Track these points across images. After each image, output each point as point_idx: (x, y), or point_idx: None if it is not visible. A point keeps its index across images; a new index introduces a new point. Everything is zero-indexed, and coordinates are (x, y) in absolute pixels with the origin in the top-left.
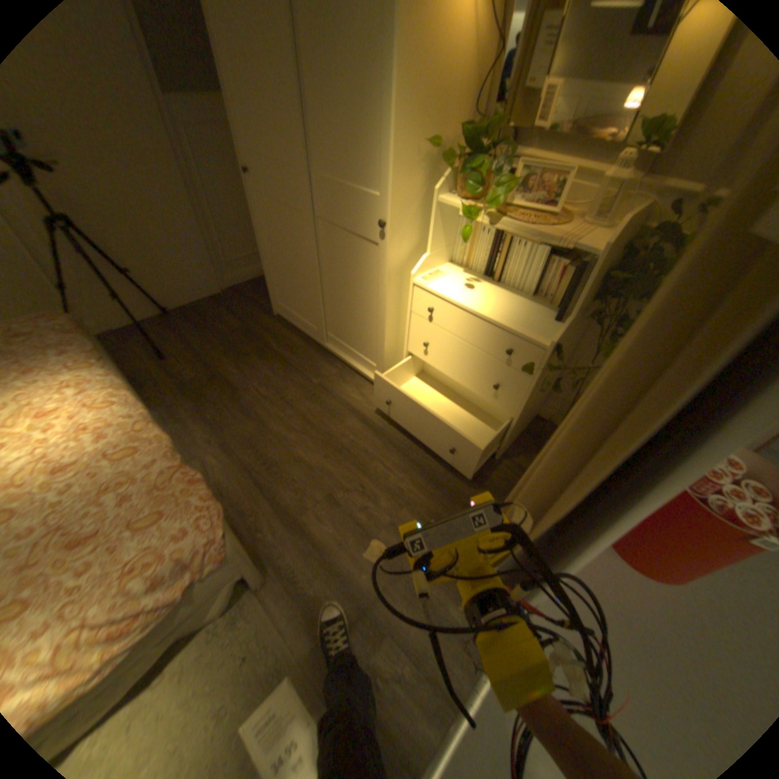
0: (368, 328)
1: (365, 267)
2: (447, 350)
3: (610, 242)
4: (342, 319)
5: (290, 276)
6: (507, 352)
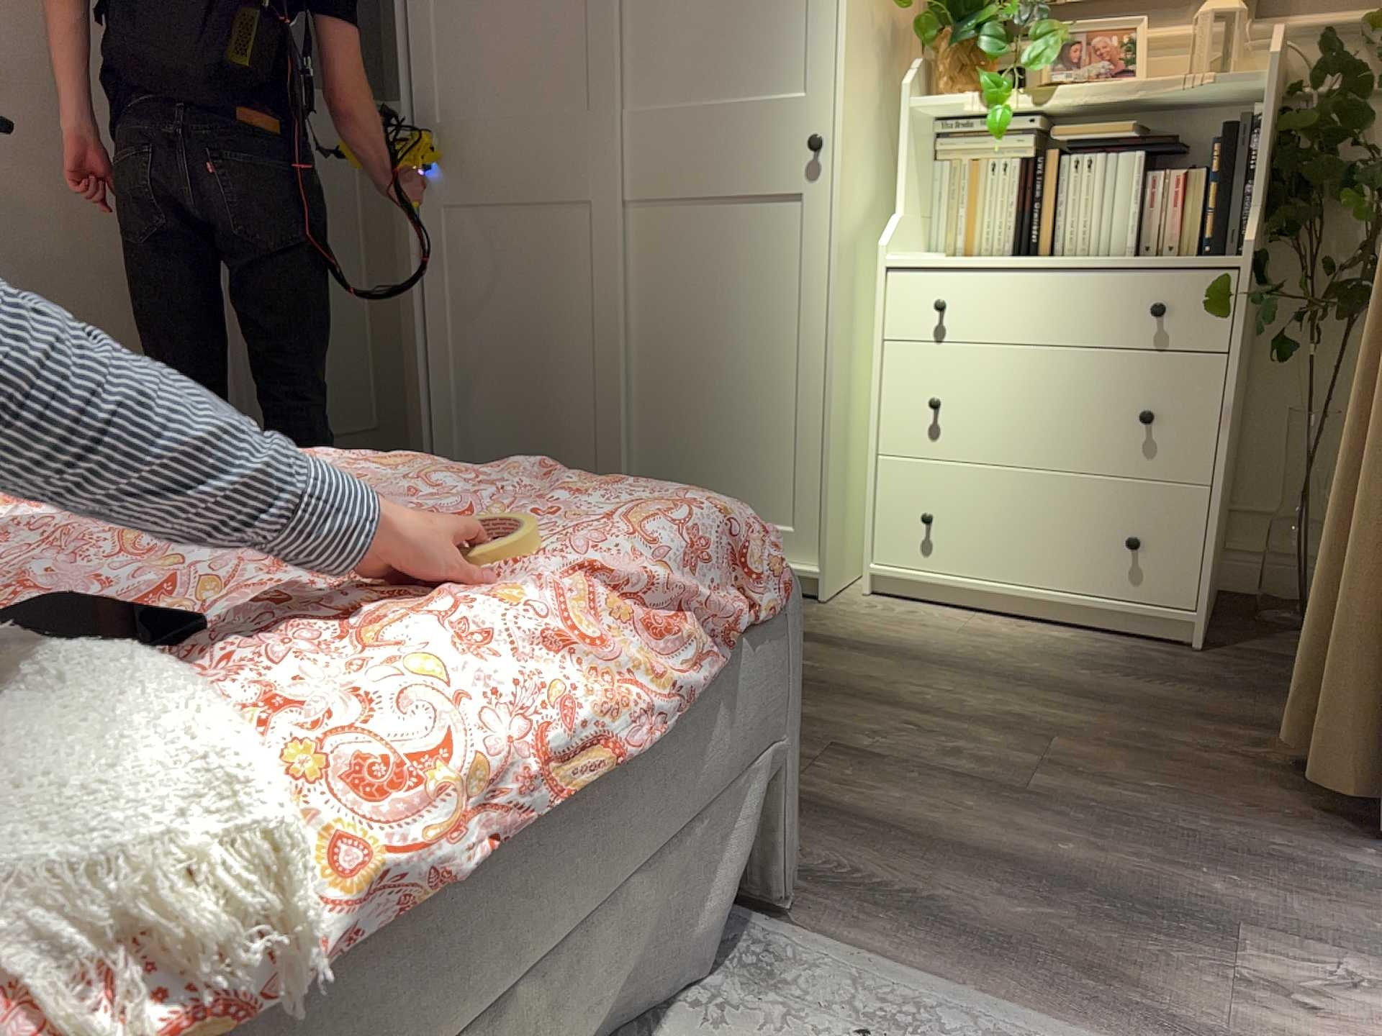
0: (766, 427)
1: (760, 267)
2: (995, 394)
3: (1269, 70)
4: (679, 440)
5: (514, 386)
6: (1155, 314)
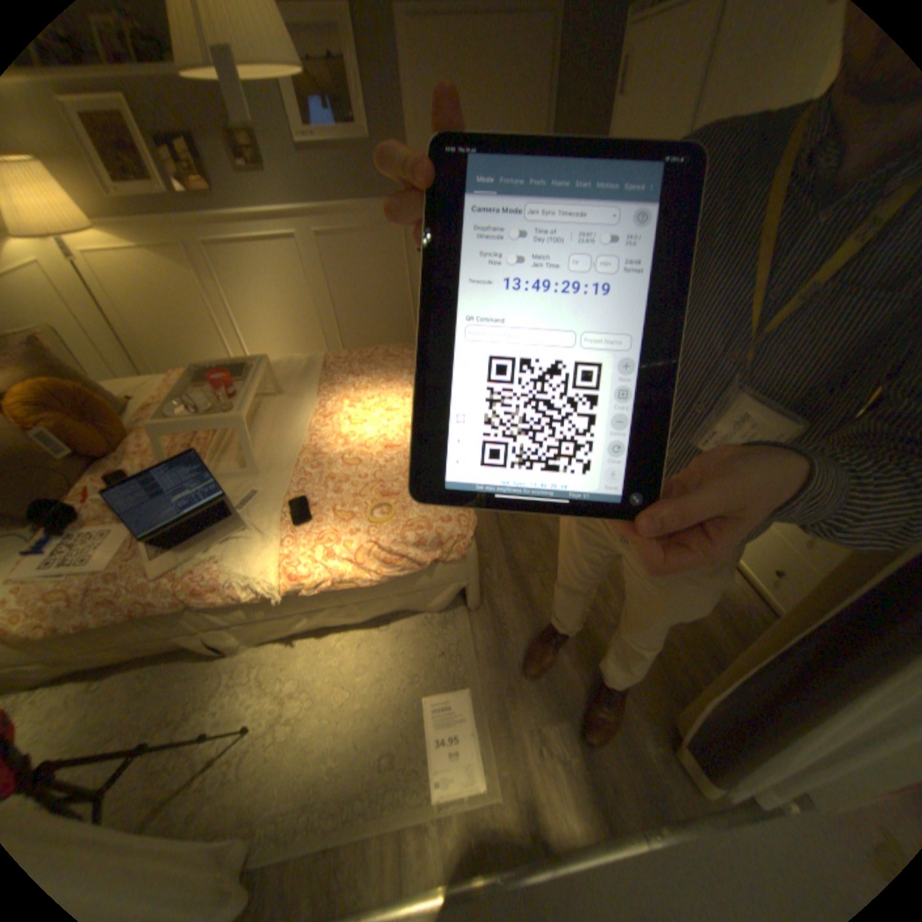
0: None
1: None
2: None
3: None
4: None
5: None
6: None
